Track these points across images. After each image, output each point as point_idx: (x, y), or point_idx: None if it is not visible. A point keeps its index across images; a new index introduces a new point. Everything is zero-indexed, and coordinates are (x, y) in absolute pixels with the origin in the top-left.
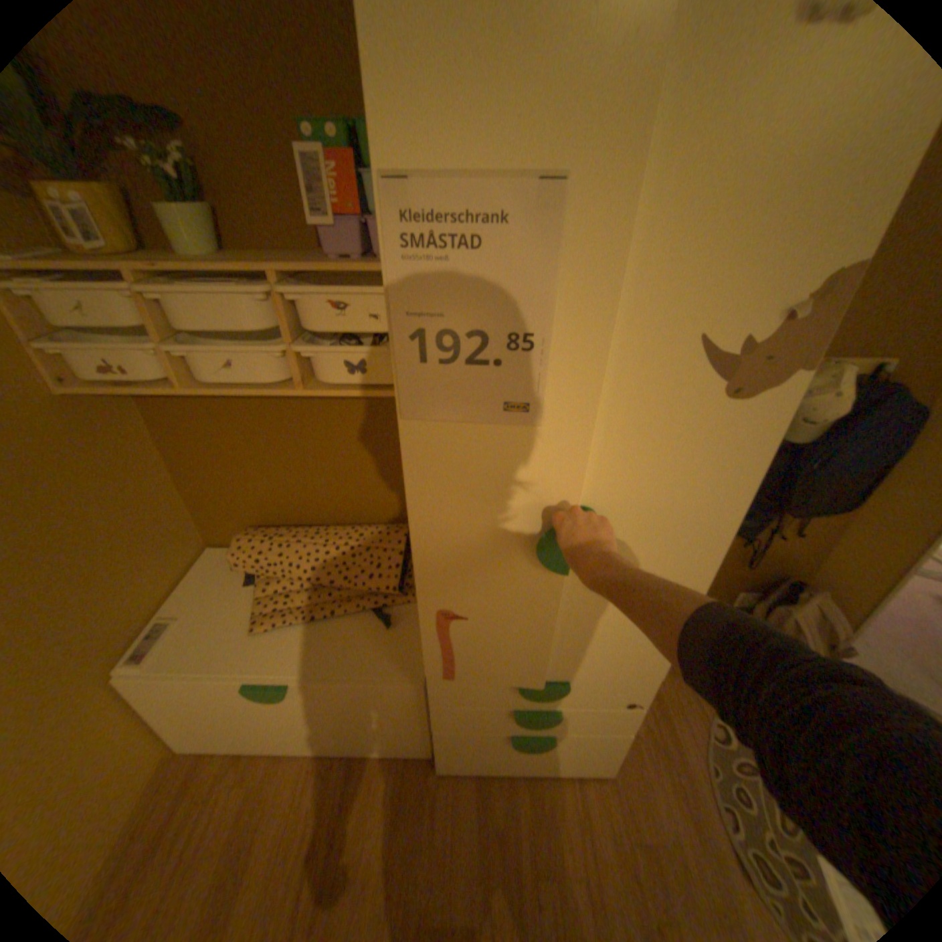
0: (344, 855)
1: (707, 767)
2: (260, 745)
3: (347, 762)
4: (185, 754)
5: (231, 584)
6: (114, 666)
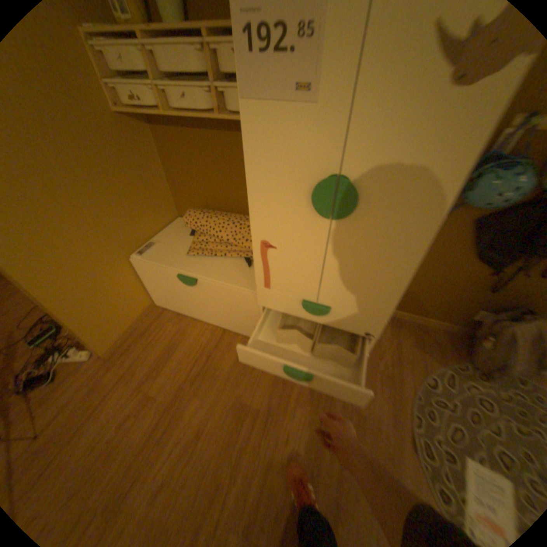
0: (212, 364)
1: (415, 395)
2: (187, 310)
3: (223, 330)
4: (159, 306)
5: (185, 234)
6: (132, 254)
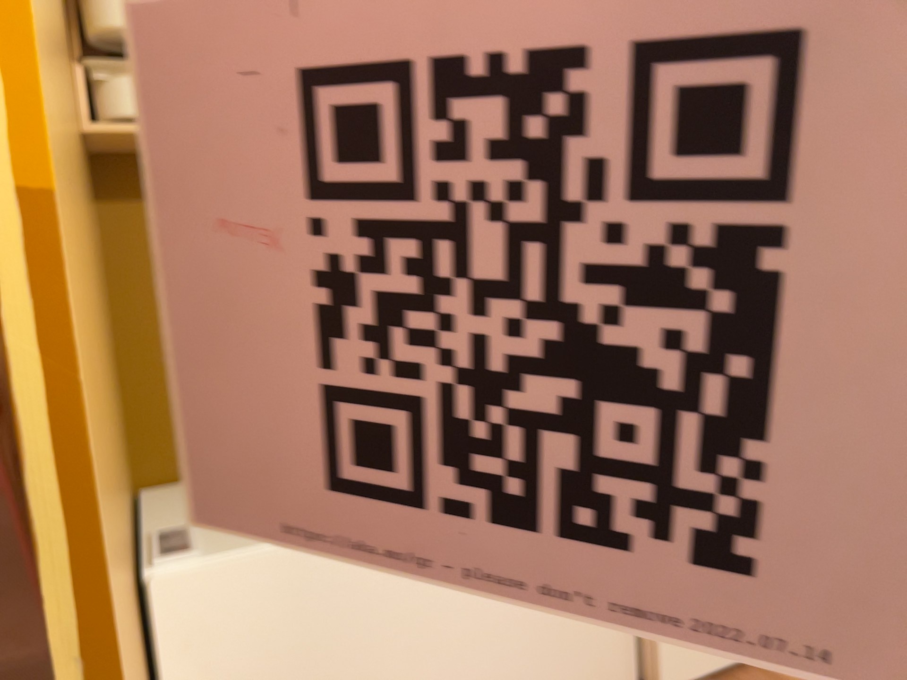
0: None
1: None
2: None
3: None
4: None
5: None
6: (138, 573)
